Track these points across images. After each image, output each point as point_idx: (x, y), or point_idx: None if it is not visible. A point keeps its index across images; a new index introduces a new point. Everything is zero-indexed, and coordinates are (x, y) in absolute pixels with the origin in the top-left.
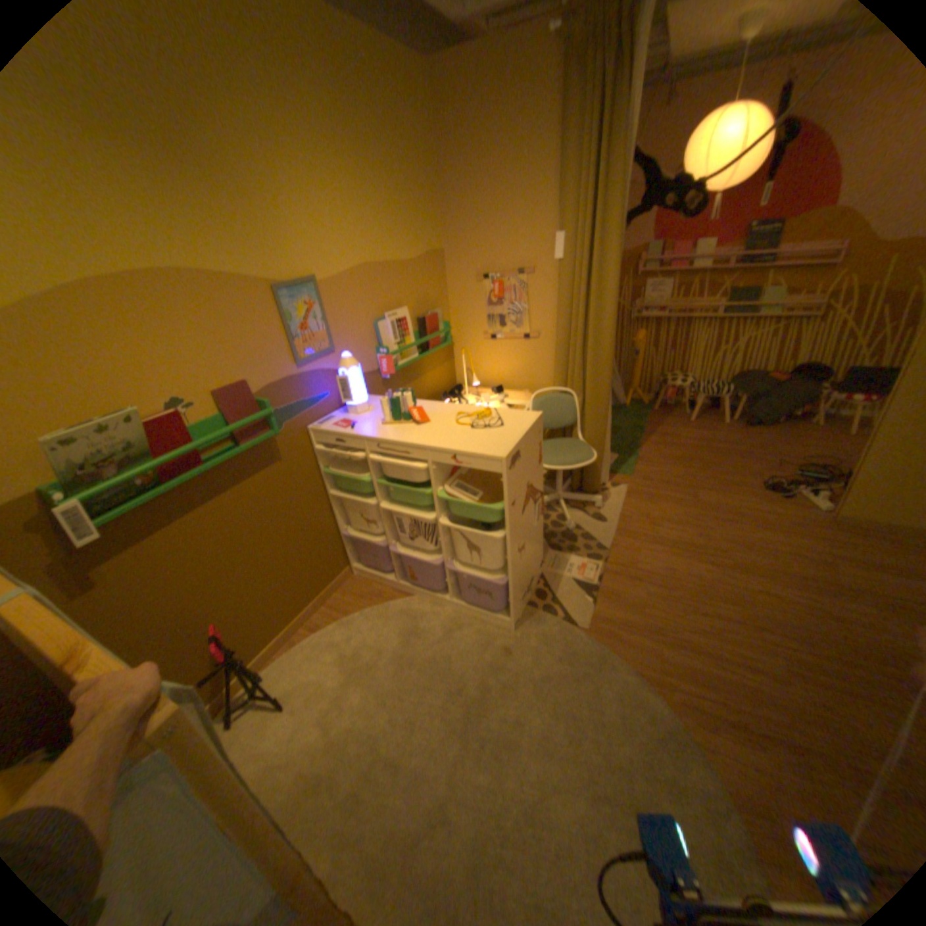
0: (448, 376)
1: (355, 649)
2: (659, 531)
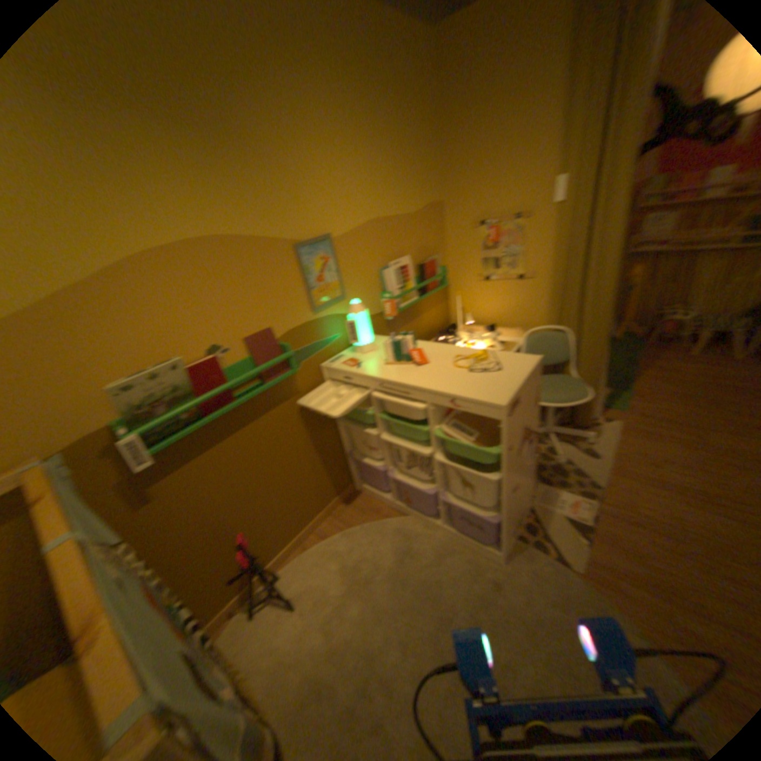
0: (445, 314)
1: (357, 561)
2: (663, 474)
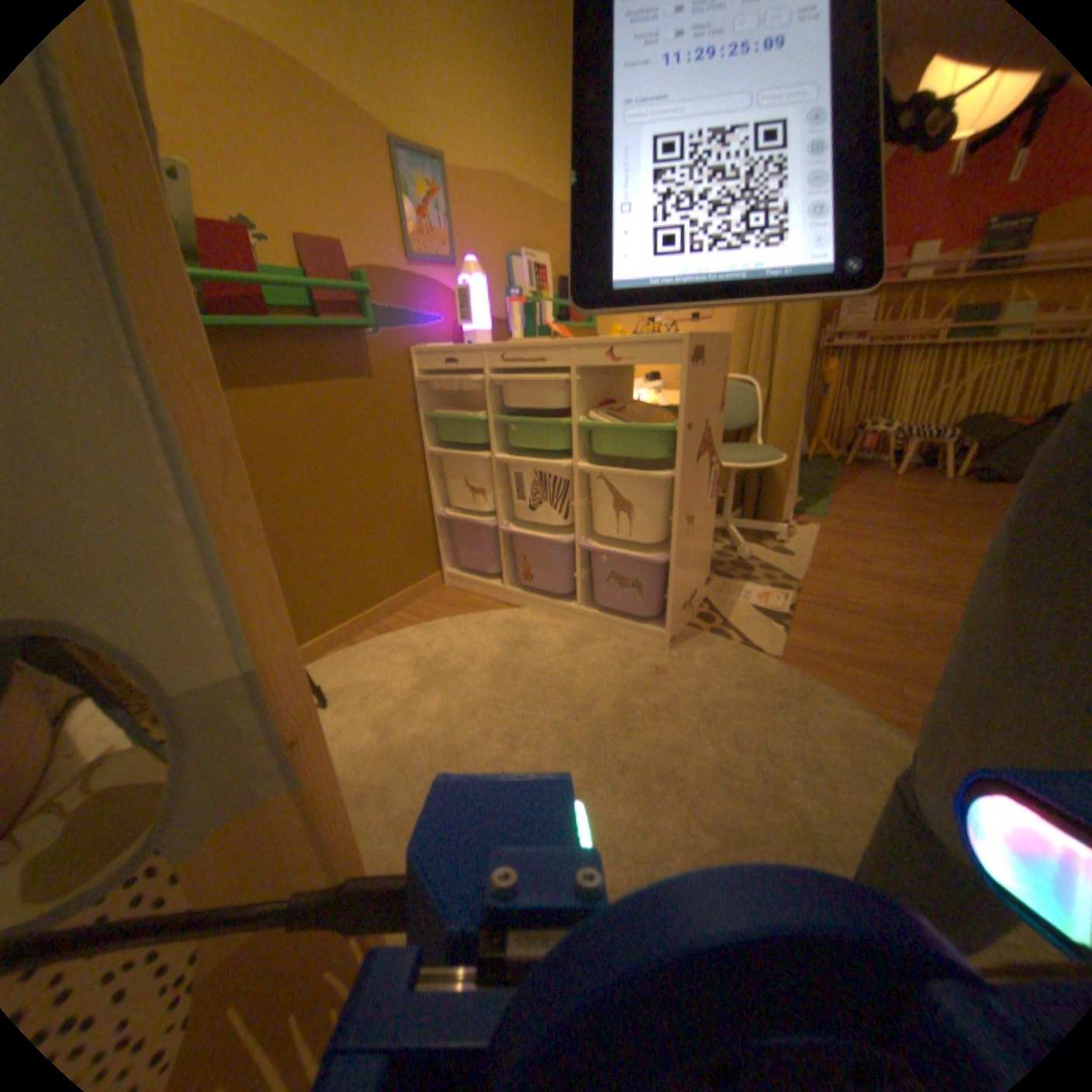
0: None
1: (439, 652)
2: (872, 568)
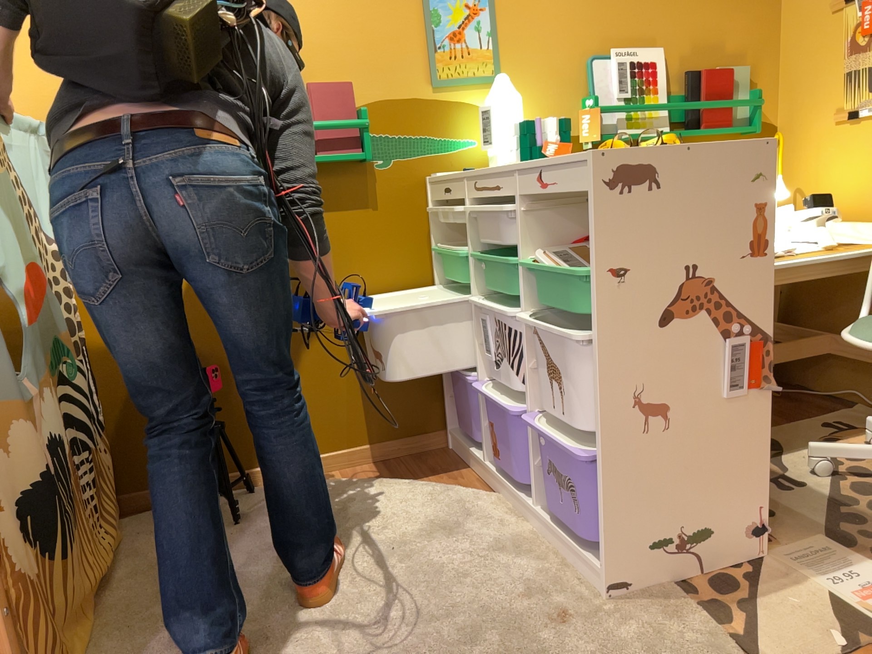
0: None
1: (362, 511)
2: None
